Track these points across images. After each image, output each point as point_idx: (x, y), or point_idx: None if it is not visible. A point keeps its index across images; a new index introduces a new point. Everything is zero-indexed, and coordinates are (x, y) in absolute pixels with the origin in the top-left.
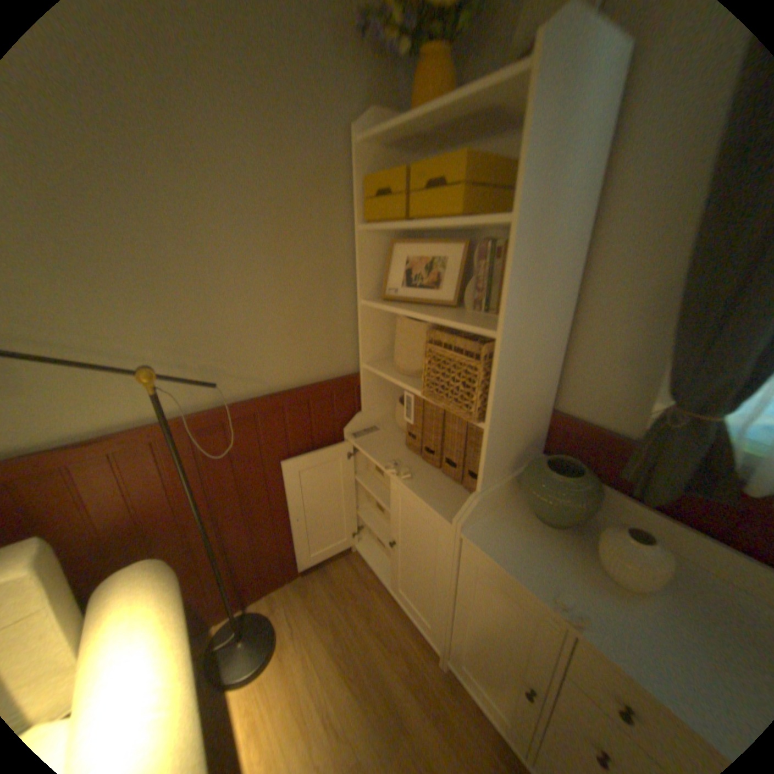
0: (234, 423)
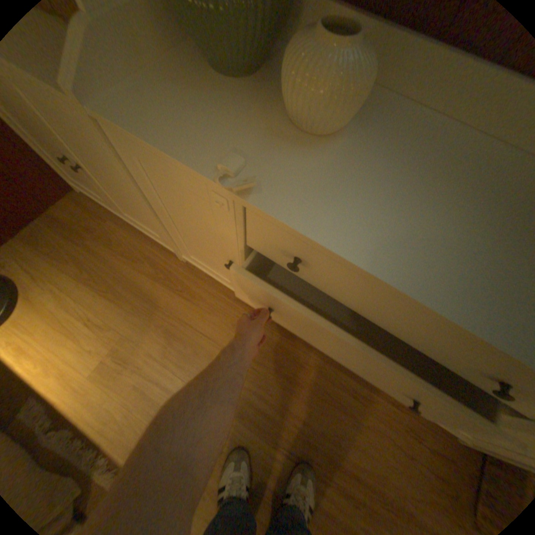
0: None
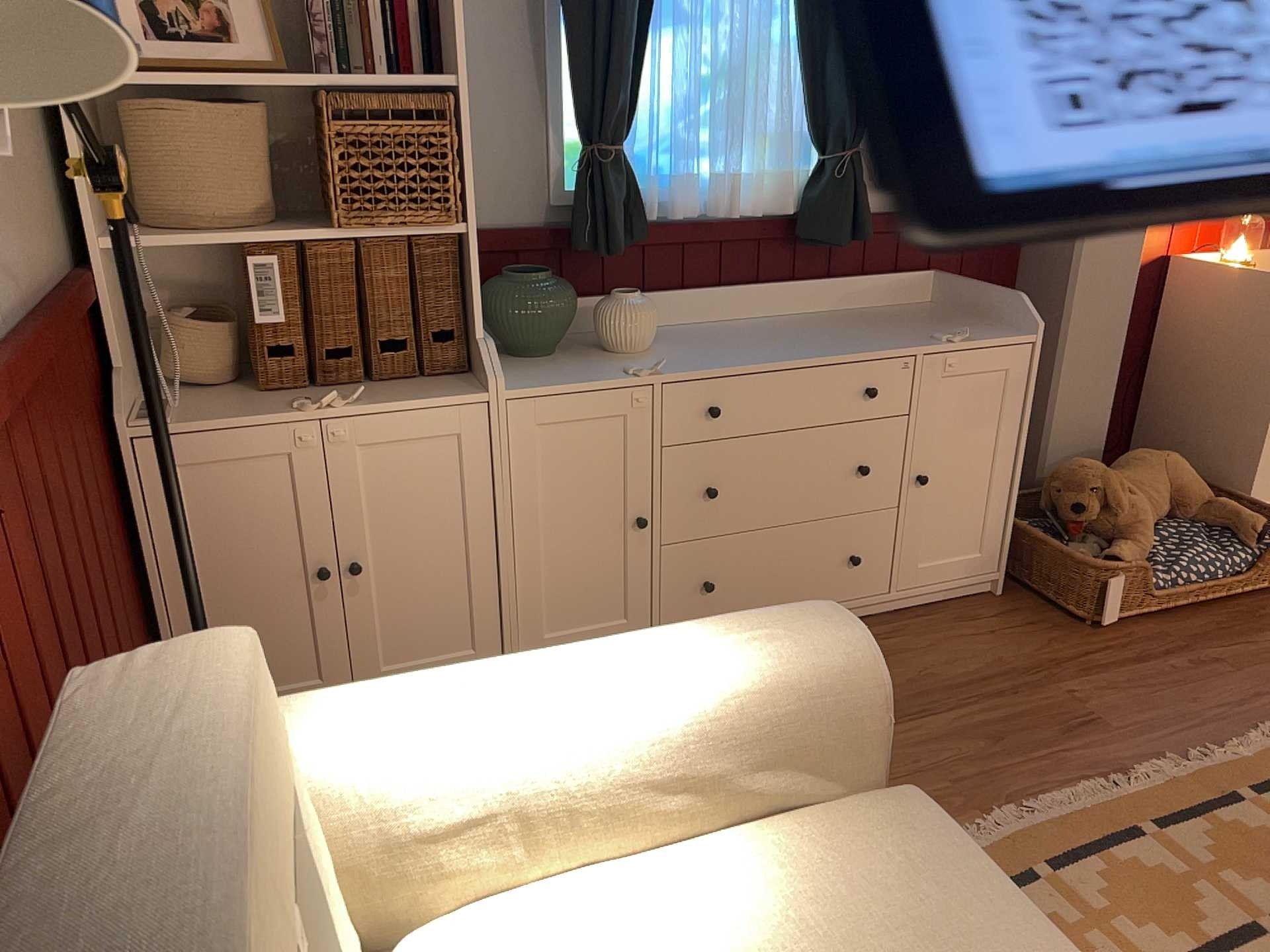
0: (24, 397)
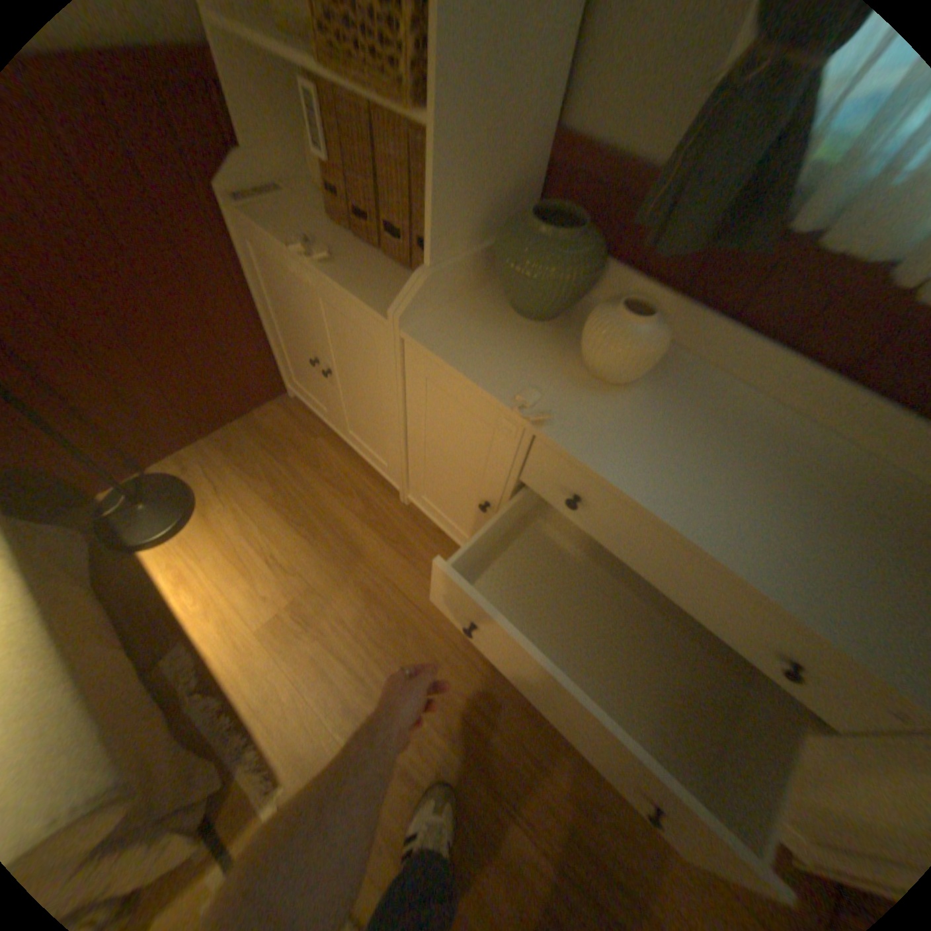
0: None
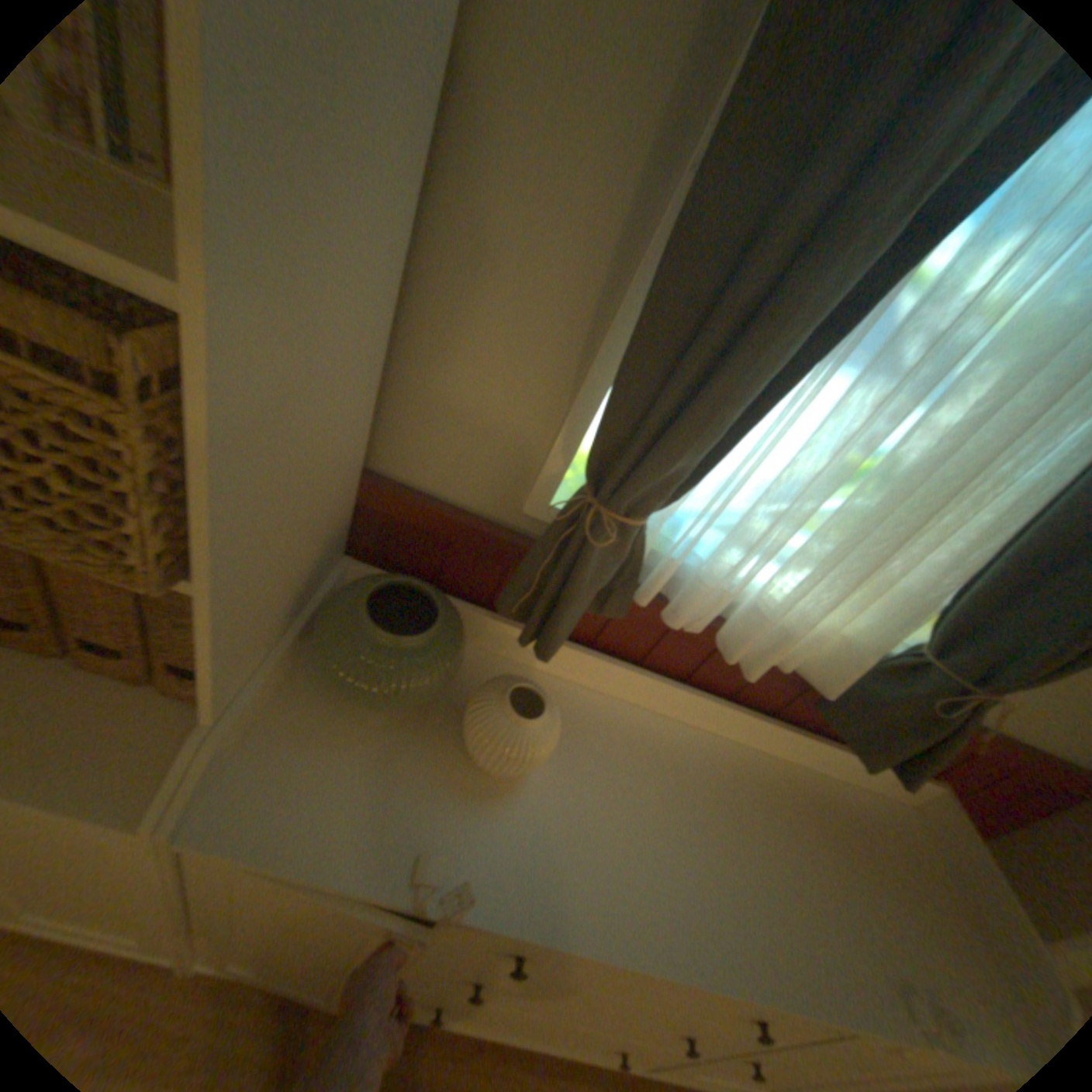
0: None
